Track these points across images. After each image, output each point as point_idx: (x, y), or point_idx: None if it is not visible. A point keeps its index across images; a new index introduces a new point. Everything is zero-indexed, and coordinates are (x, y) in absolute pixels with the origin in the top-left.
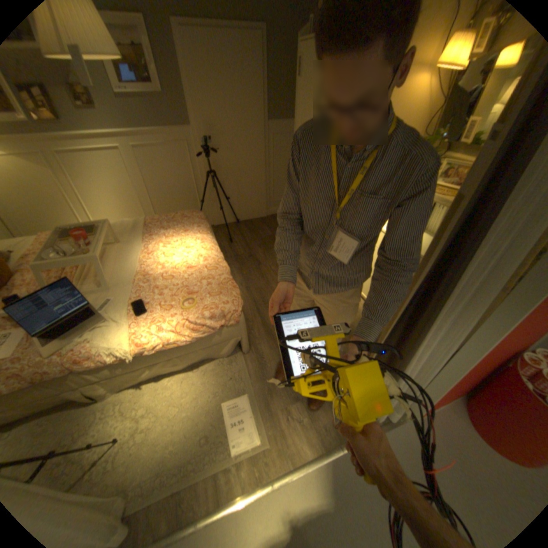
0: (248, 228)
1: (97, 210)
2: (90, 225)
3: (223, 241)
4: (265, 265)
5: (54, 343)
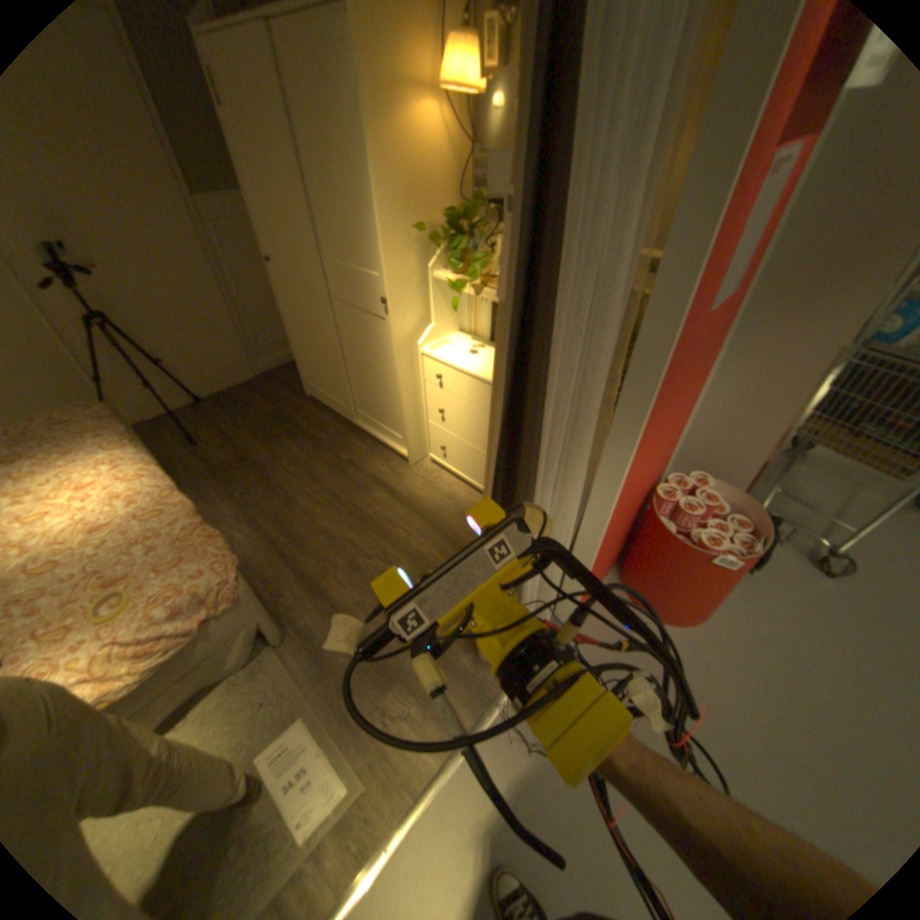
0: (223, 408)
1: None
2: None
3: (174, 448)
4: (275, 469)
5: None
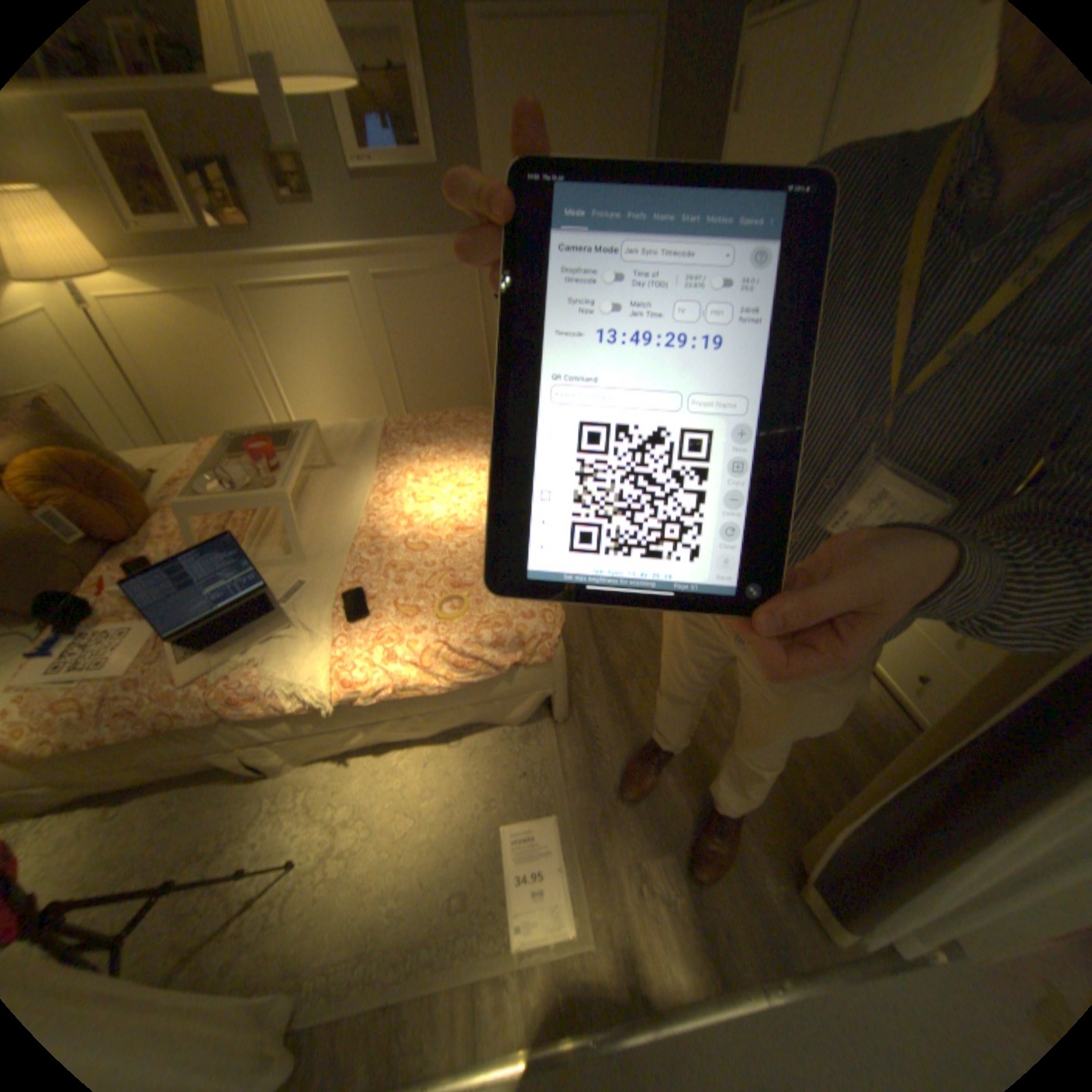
0: None
1: (304, 400)
2: (283, 431)
3: None
4: None
5: (197, 660)
